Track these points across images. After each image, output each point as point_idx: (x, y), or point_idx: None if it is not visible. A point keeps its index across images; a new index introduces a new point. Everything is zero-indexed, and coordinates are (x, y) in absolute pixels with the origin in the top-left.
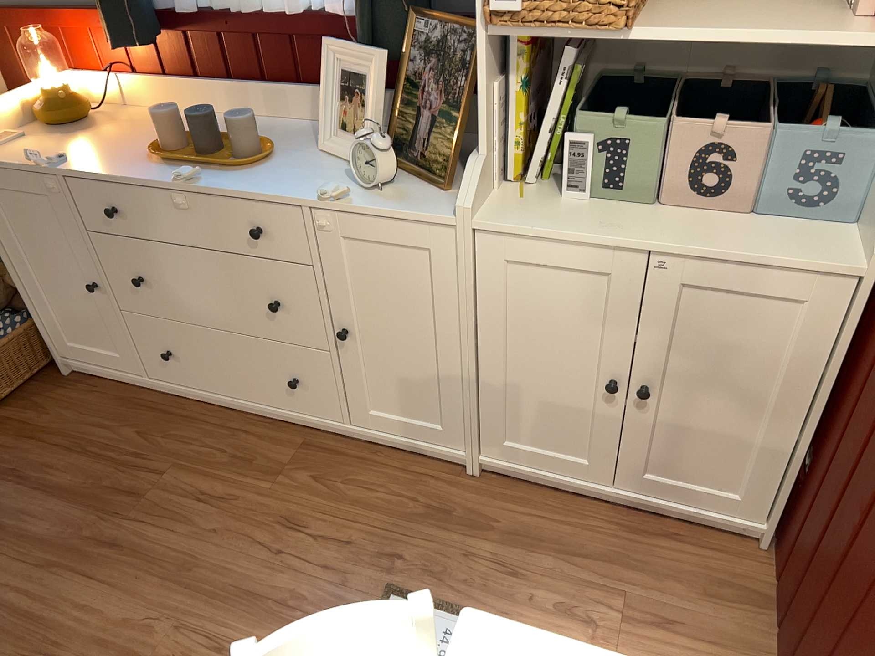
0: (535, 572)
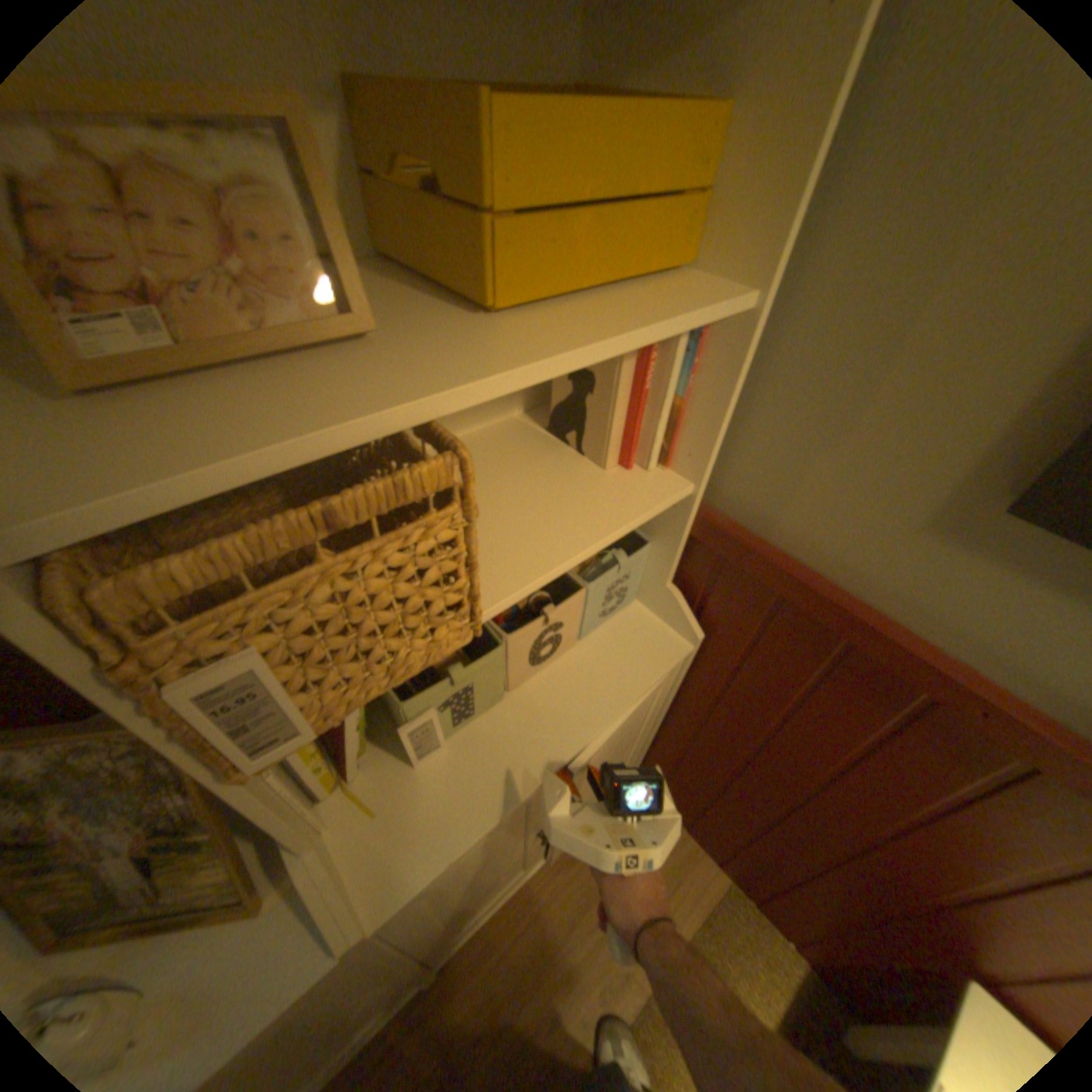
0: (568, 1002)
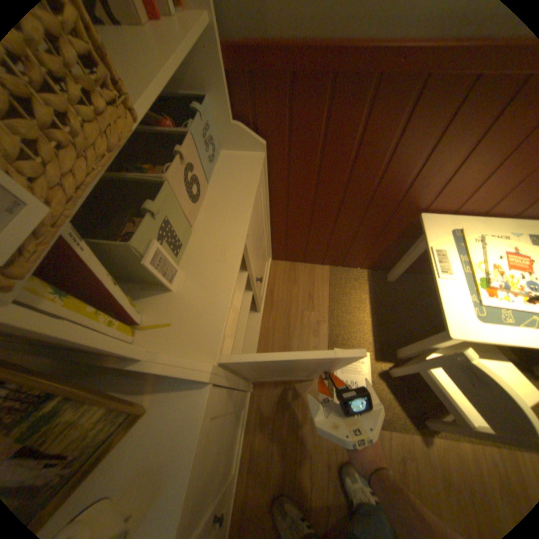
0: (304, 346)
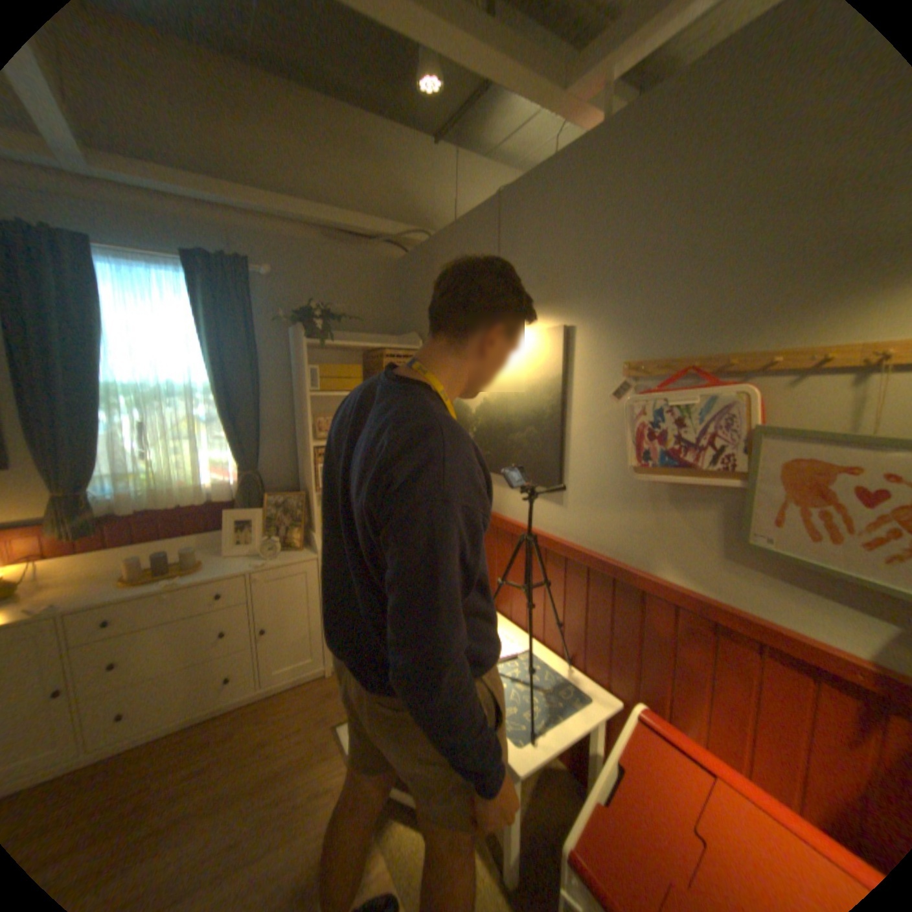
0: None
